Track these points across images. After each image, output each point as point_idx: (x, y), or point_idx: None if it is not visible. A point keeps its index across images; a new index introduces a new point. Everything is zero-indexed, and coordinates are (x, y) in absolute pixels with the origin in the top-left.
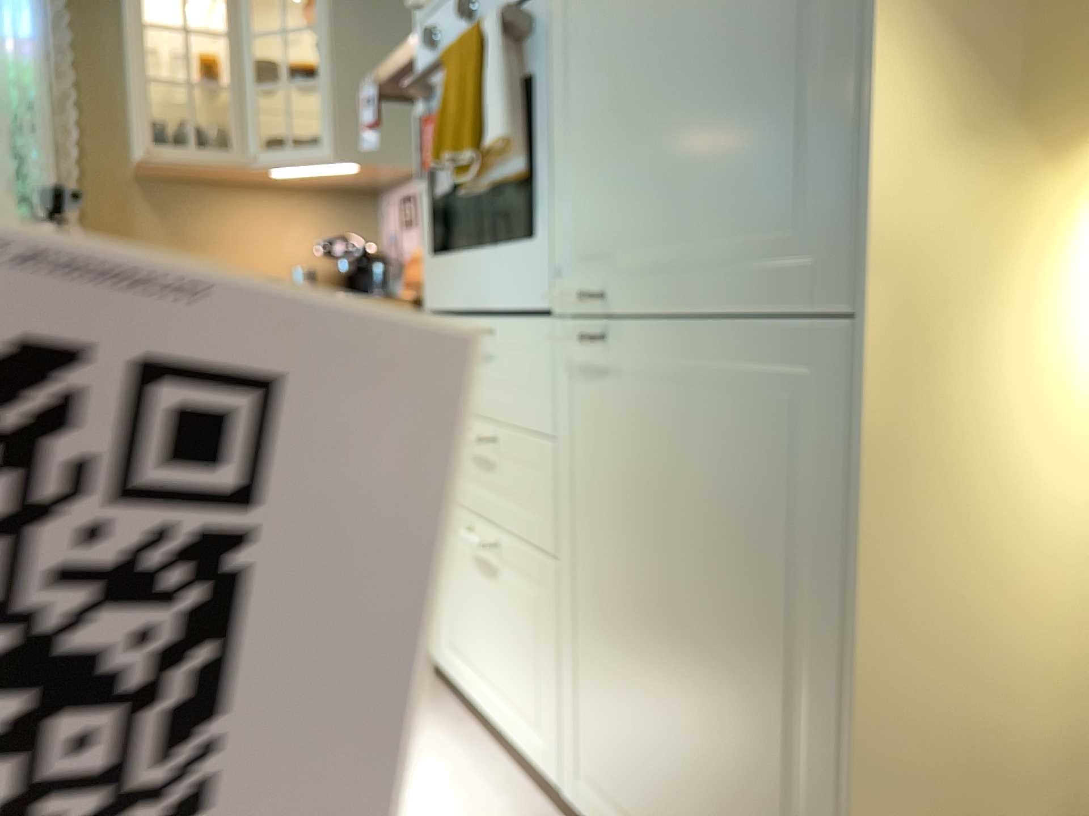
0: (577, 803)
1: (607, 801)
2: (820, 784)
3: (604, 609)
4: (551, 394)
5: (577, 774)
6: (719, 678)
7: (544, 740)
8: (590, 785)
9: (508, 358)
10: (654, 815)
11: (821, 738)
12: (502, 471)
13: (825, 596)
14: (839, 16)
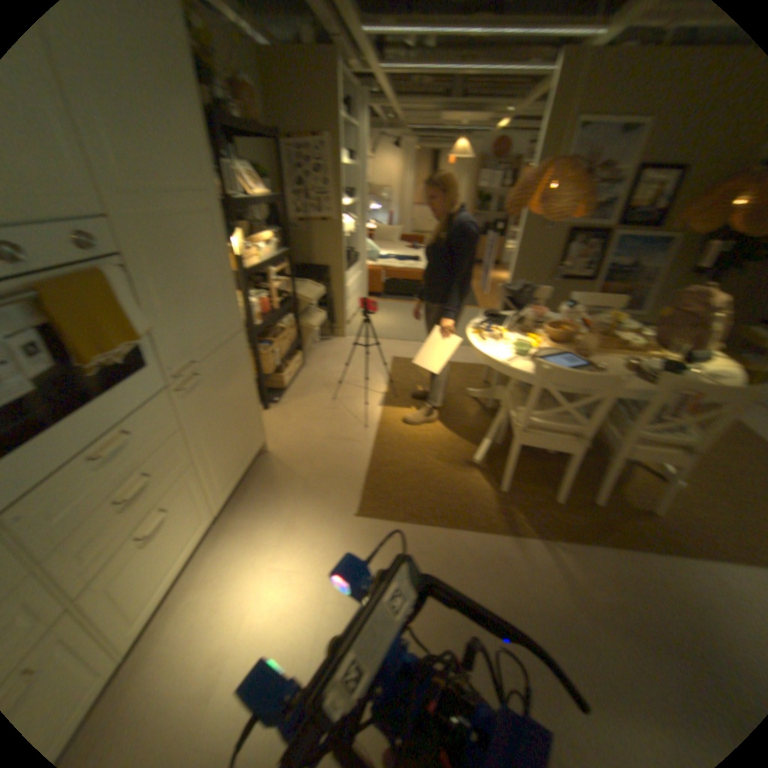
0: (213, 510)
1: (220, 490)
2: (249, 407)
3: (207, 448)
4: (166, 418)
5: (211, 504)
6: (234, 416)
7: (196, 524)
8: (215, 498)
9: (130, 434)
10: (230, 466)
11: (247, 400)
12: (141, 484)
13: (243, 378)
14: (222, 280)
